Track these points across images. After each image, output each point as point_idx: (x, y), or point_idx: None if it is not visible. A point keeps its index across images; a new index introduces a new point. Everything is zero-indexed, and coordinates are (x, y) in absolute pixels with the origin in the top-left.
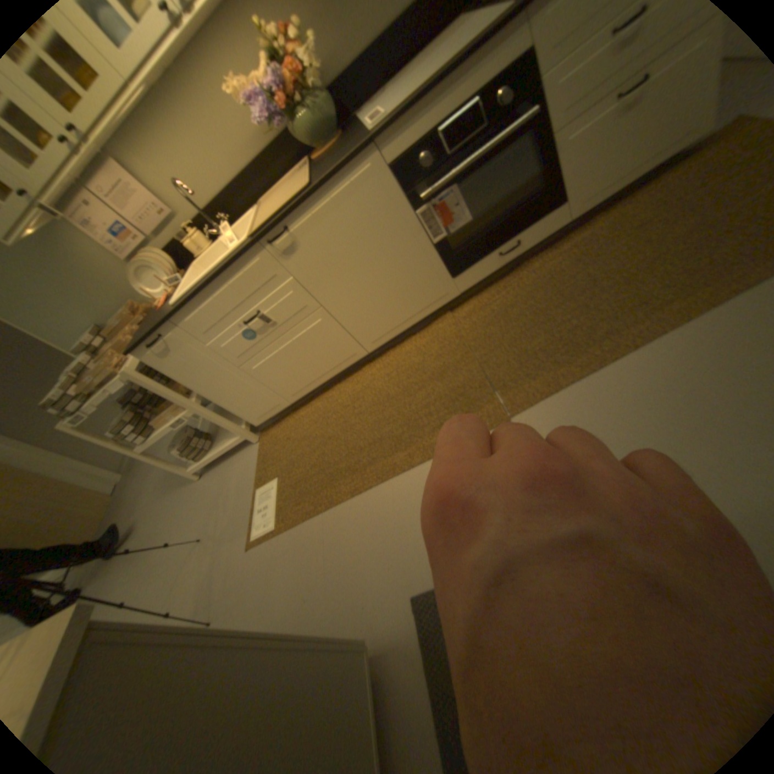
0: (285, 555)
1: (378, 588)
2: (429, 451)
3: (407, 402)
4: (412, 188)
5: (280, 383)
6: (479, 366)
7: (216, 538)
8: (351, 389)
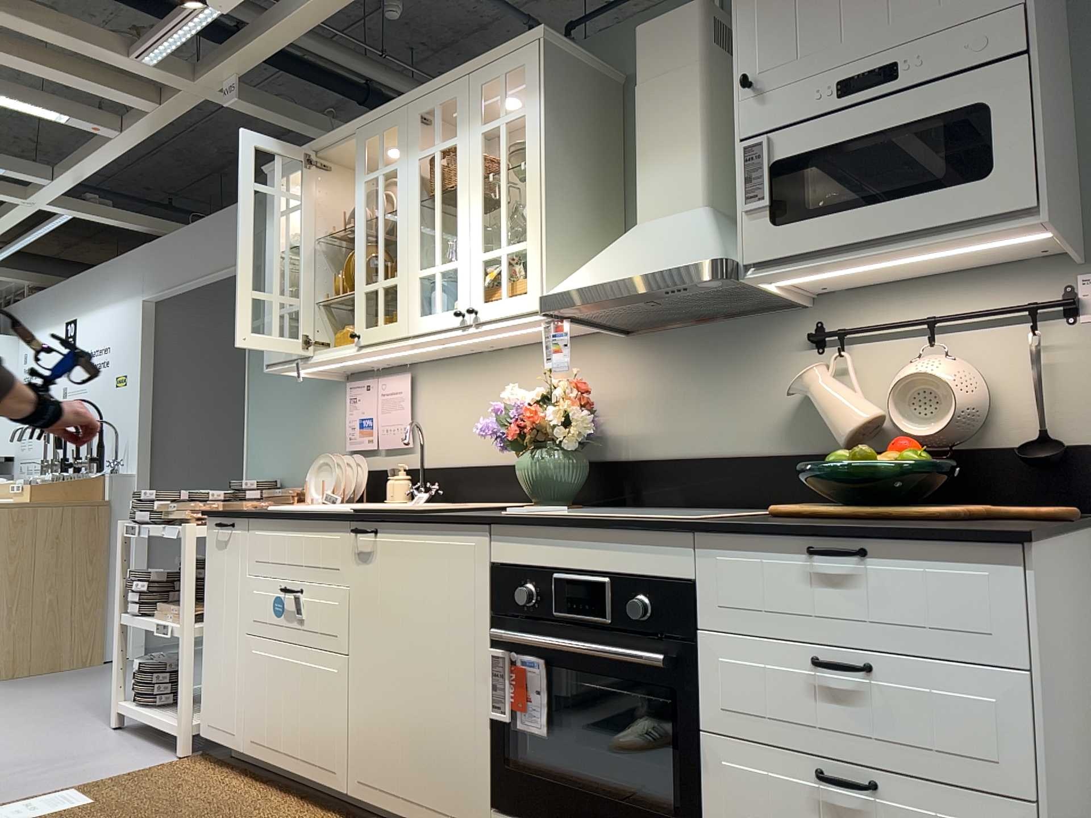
0: None
1: None
2: None
3: None
4: (500, 615)
5: (253, 703)
6: None
7: None
8: (281, 815)
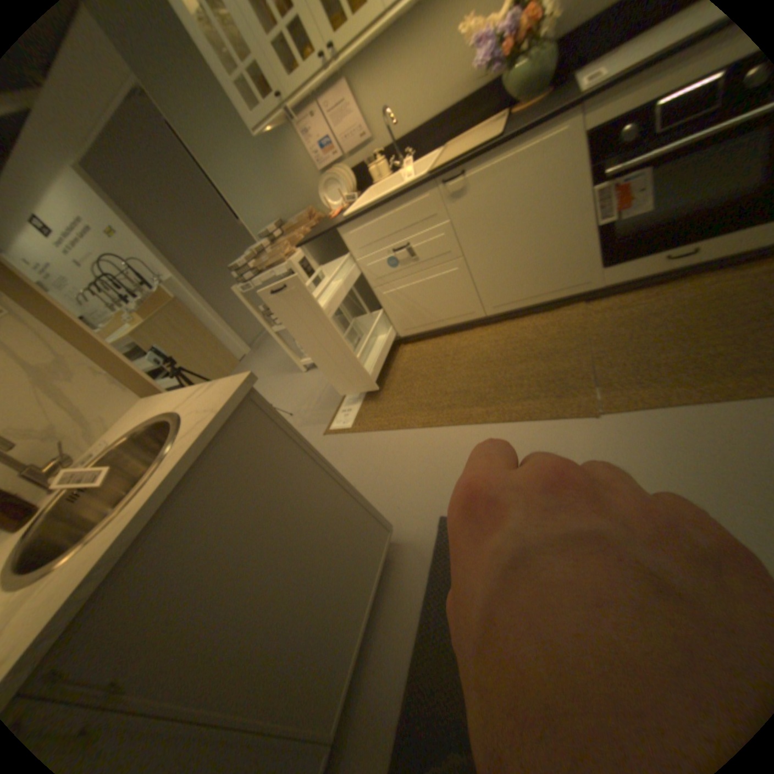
0: (351, 448)
1: (415, 498)
2: (506, 415)
3: (503, 368)
4: (600, 160)
5: (397, 314)
6: (590, 359)
7: (303, 418)
8: (456, 342)
